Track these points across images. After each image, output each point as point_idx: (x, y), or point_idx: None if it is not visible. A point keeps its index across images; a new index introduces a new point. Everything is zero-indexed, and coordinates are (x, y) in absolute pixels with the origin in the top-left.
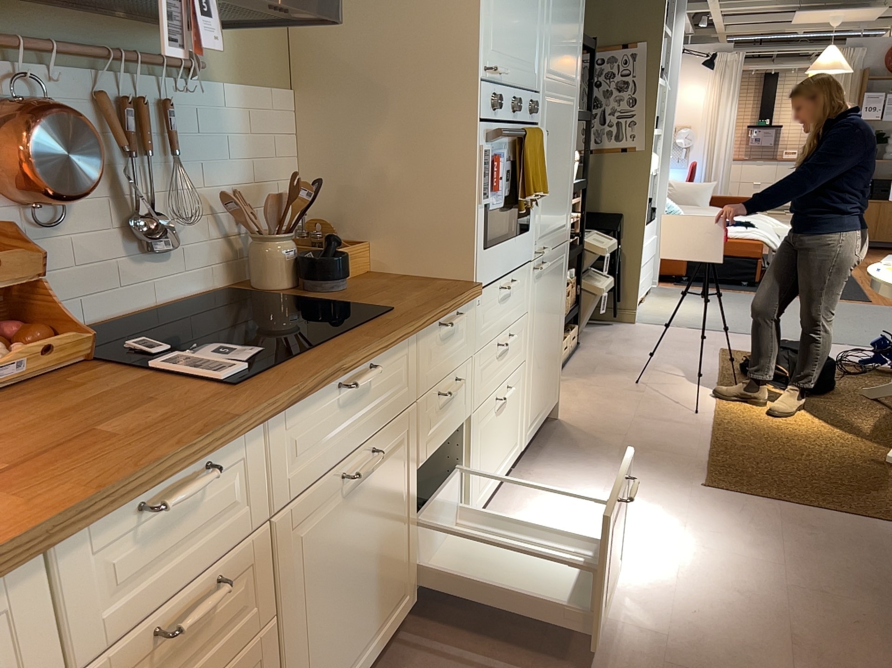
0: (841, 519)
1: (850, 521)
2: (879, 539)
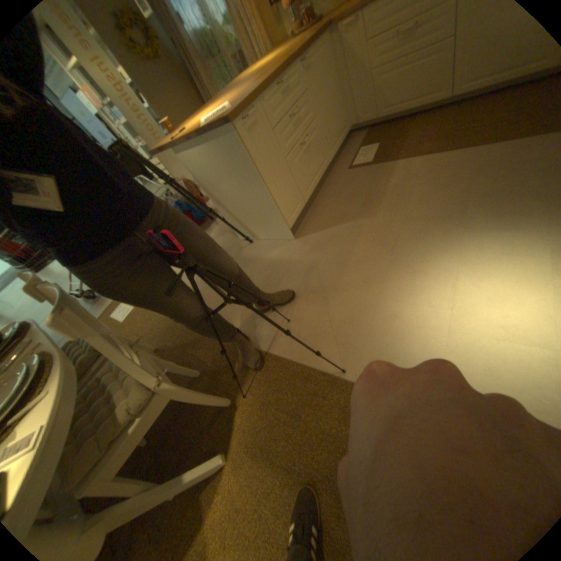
0: (316, 360)
1: (310, 358)
2: (304, 339)
